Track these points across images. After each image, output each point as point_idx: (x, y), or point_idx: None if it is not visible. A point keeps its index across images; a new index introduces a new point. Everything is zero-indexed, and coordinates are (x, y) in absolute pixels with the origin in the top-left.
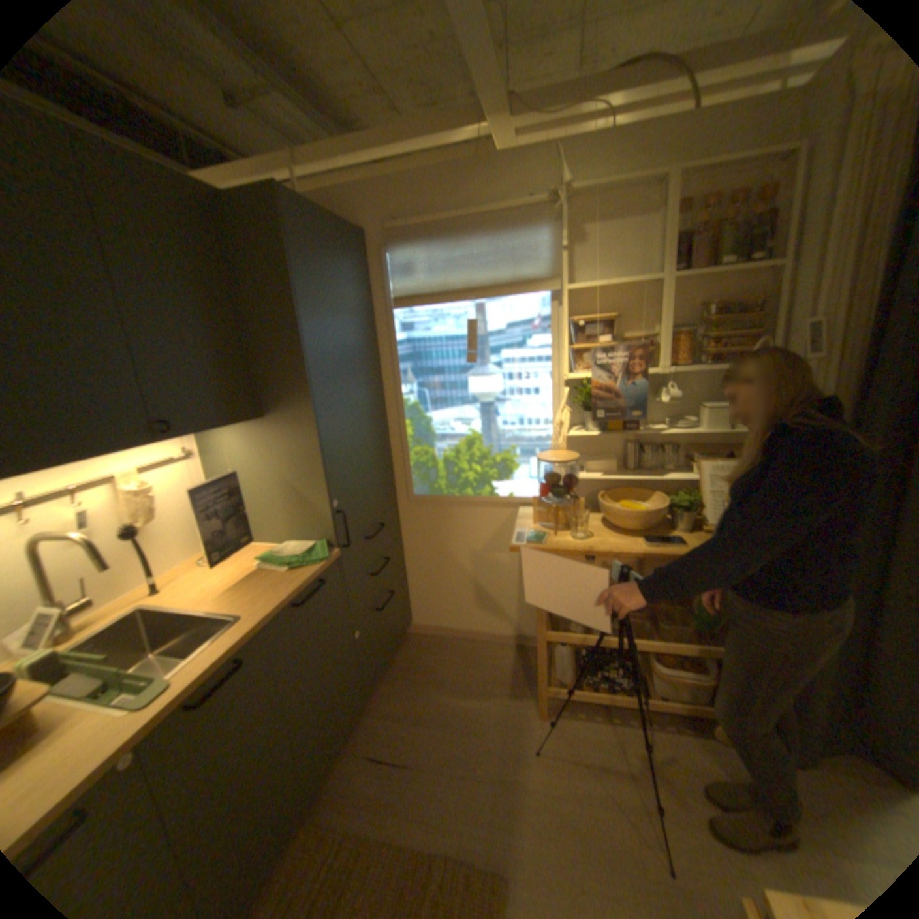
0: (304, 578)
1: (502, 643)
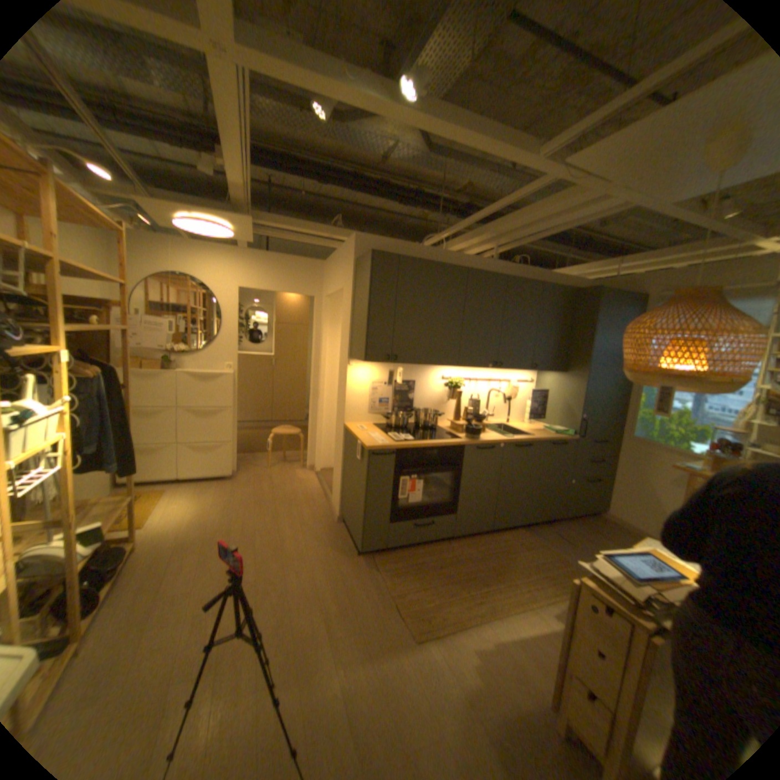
0: (559, 437)
1: None
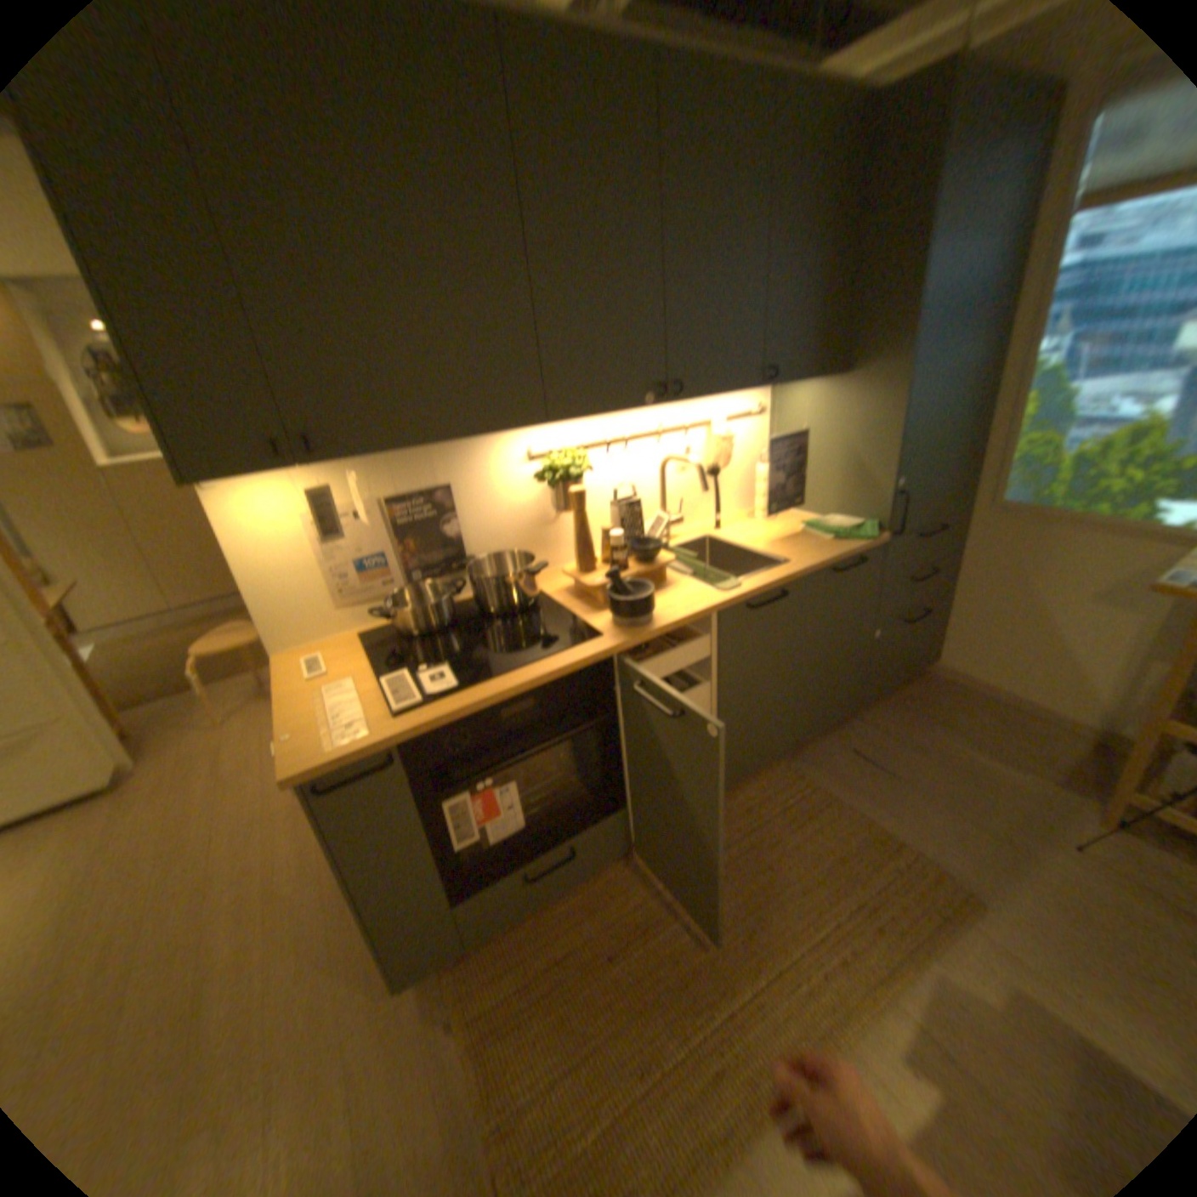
0: (847, 550)
1: (1073, 732)
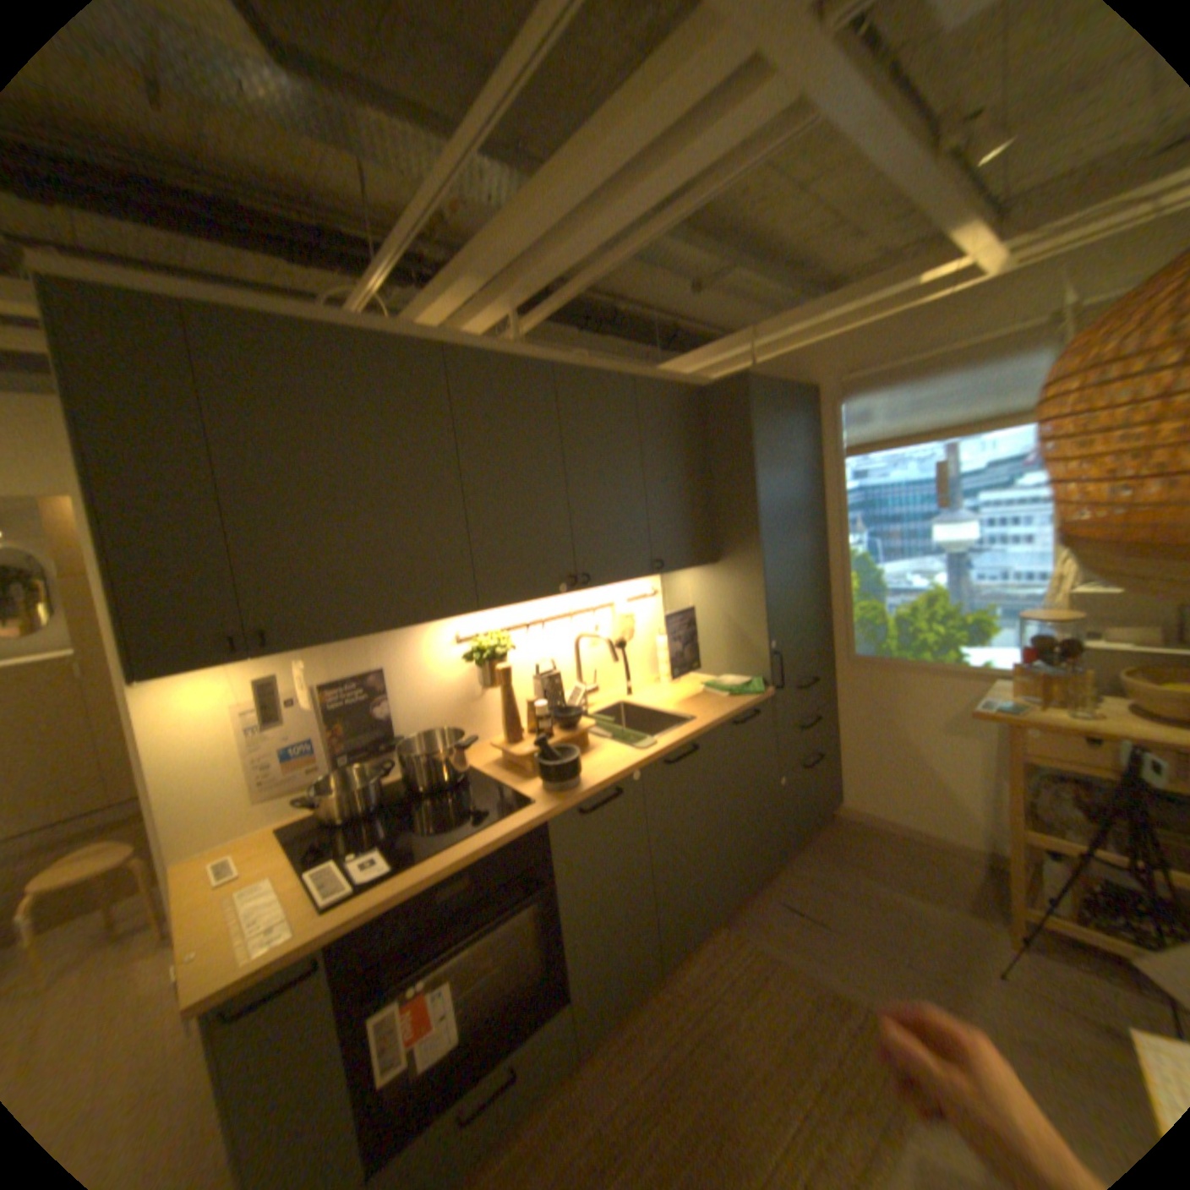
0: (742, 705)
1: (967, 859)
